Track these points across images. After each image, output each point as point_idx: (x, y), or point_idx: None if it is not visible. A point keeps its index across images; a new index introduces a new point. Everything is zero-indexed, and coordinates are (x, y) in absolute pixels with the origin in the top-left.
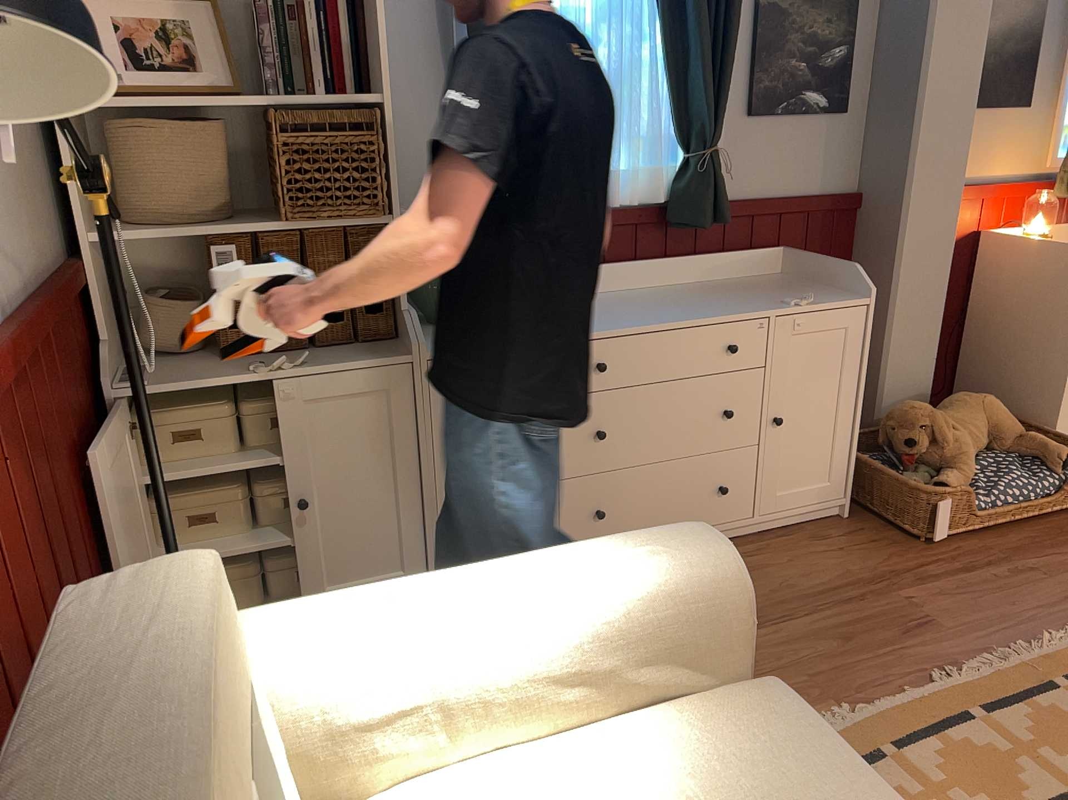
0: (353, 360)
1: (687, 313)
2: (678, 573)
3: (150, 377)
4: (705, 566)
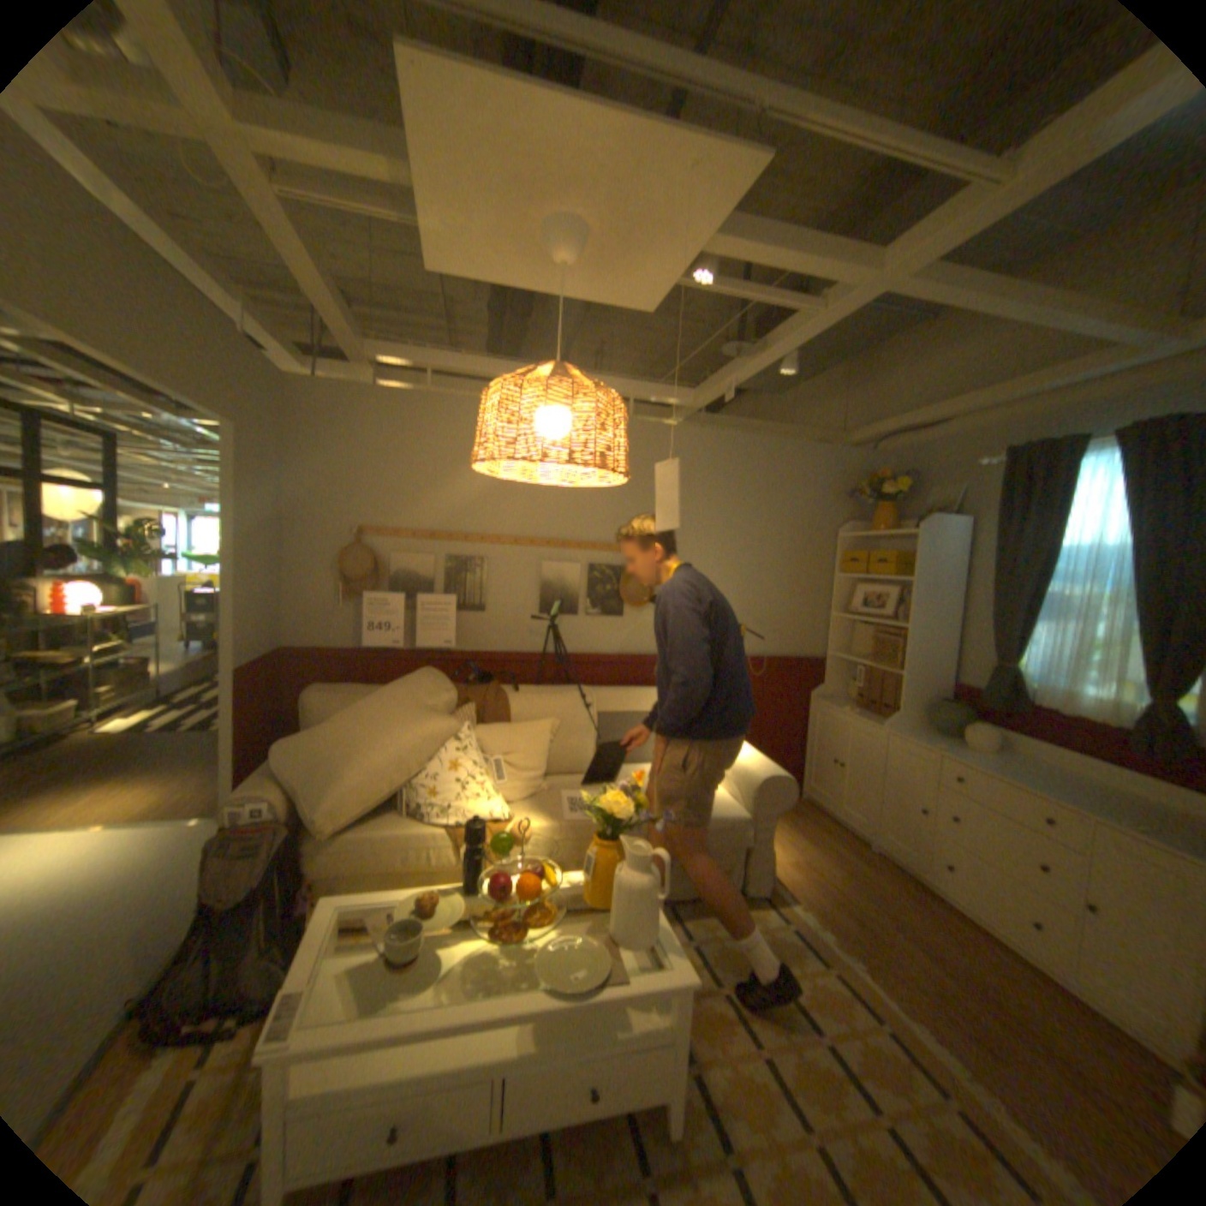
0: (871, 721)
1: (1041, 787)
2: (755, 769)
3: (827, 699)
4: (761, 773)
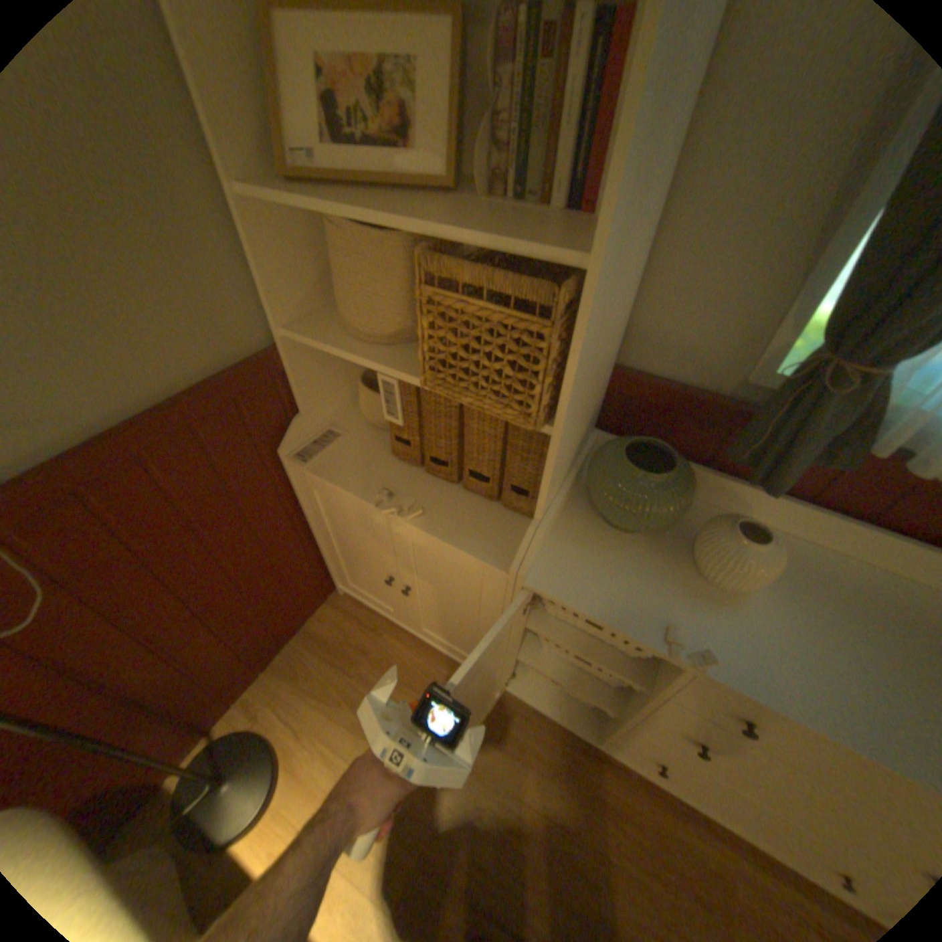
0: (465, 538)
1: None
2: None
3: (326, 455)
4: None
